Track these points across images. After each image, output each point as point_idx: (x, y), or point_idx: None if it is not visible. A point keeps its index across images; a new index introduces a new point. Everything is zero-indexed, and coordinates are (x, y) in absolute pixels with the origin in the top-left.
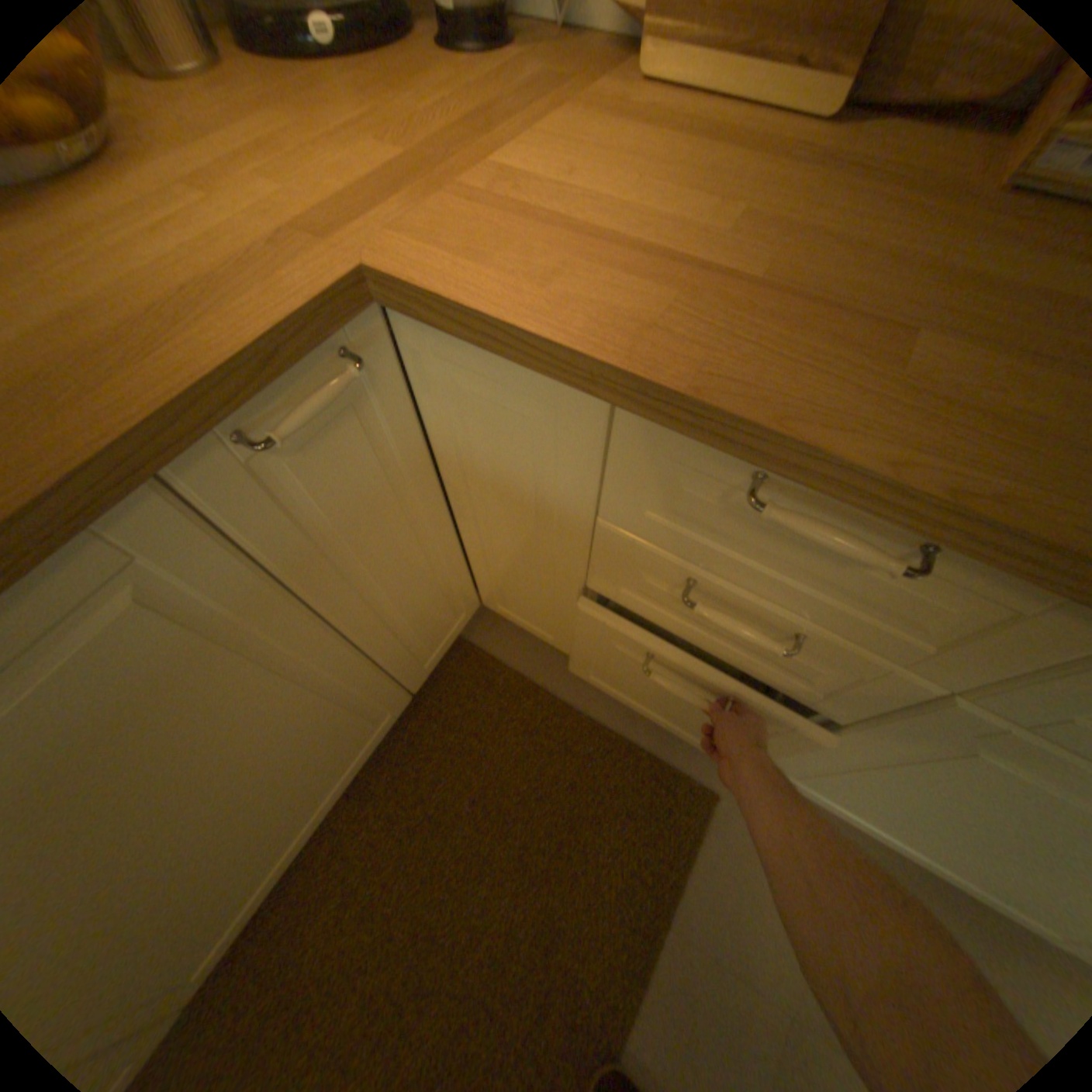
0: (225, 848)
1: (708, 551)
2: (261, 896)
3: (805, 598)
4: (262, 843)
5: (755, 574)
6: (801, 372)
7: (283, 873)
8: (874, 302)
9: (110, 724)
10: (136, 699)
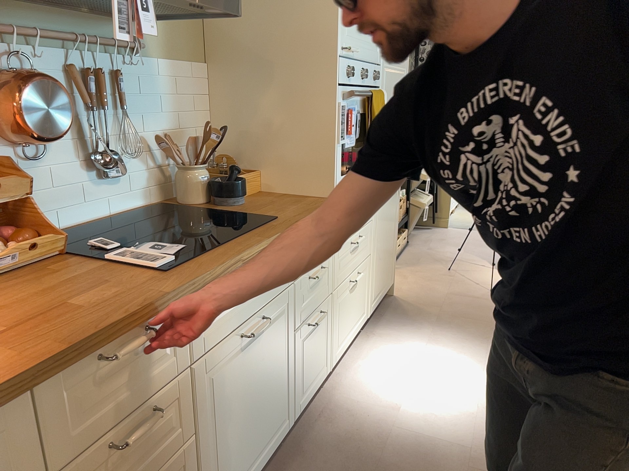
0: None
1: (99, 425)
2: None
3: (138, 395)
4: None
5: (119, 409)
6: (70, 328)
7: None
8: (41, 311)
9: None
10: None
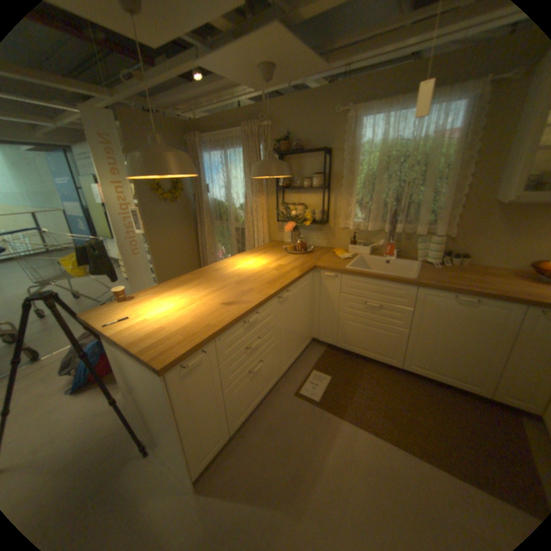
0: (449, 355)
1: None
2: (427, 374)
3: None
4: (446, 365)
5: None
6: None
7: (431, 378)
8: None
9: (484, 320)
10: (489, 321)
